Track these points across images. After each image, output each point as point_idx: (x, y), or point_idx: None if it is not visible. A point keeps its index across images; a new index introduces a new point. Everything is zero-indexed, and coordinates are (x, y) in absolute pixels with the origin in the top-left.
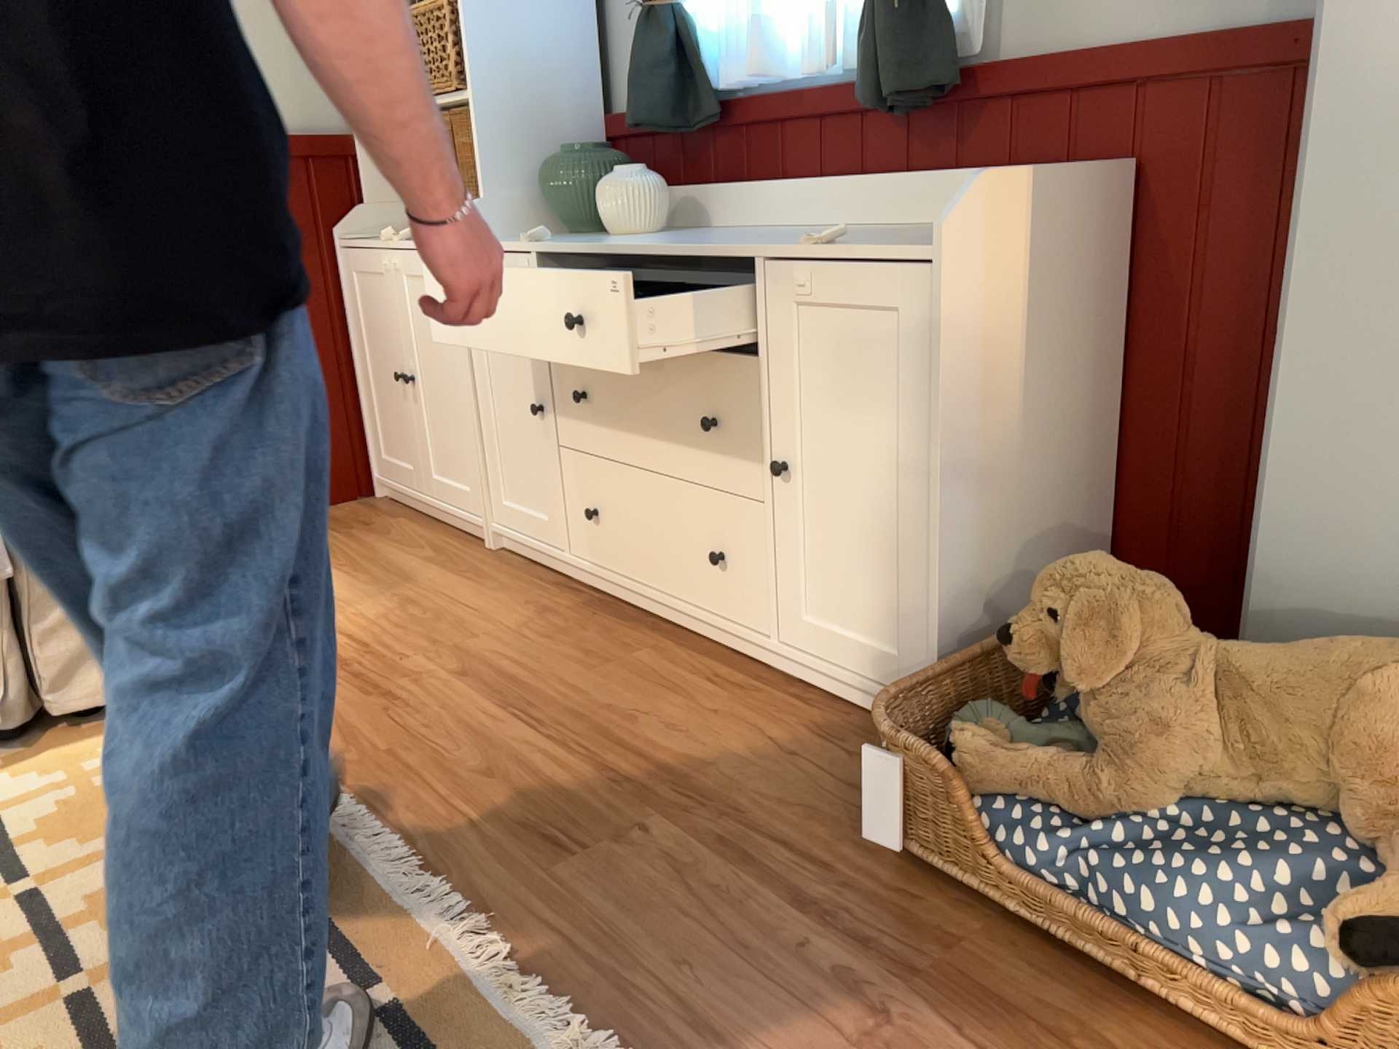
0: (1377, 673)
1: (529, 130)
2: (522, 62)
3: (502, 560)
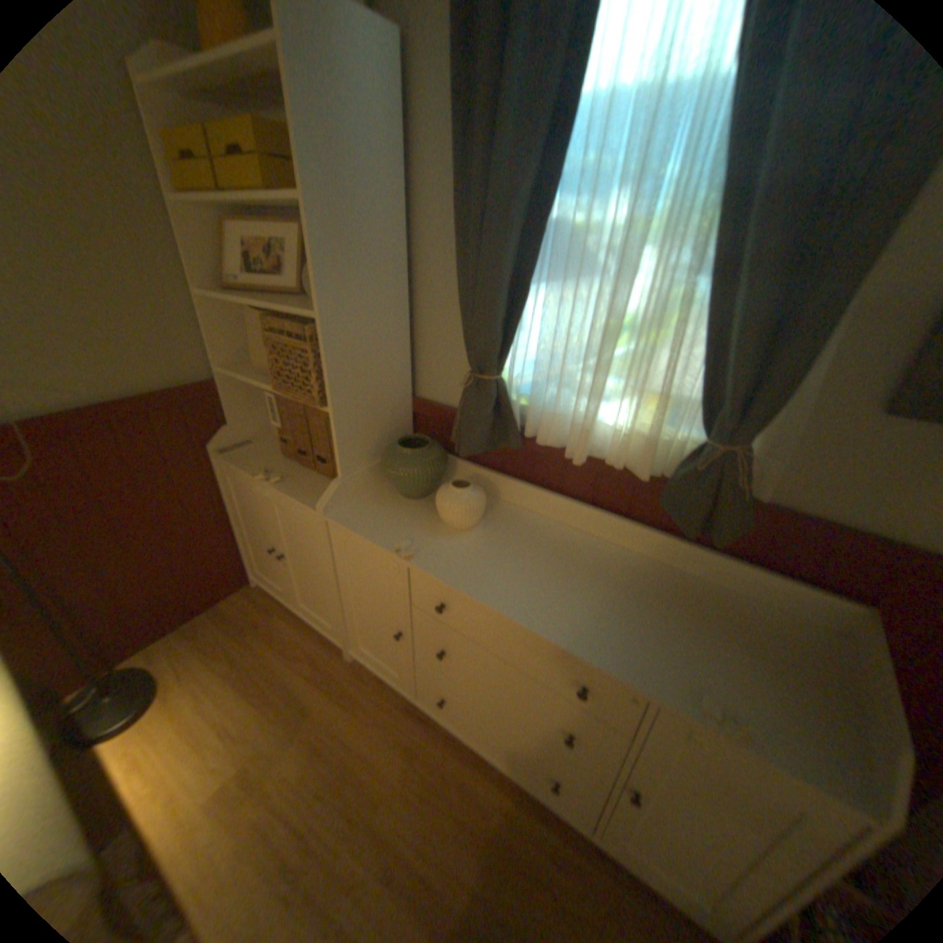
0: None
1: (370, 422)
2: (367, 378)
3: (361, 678)
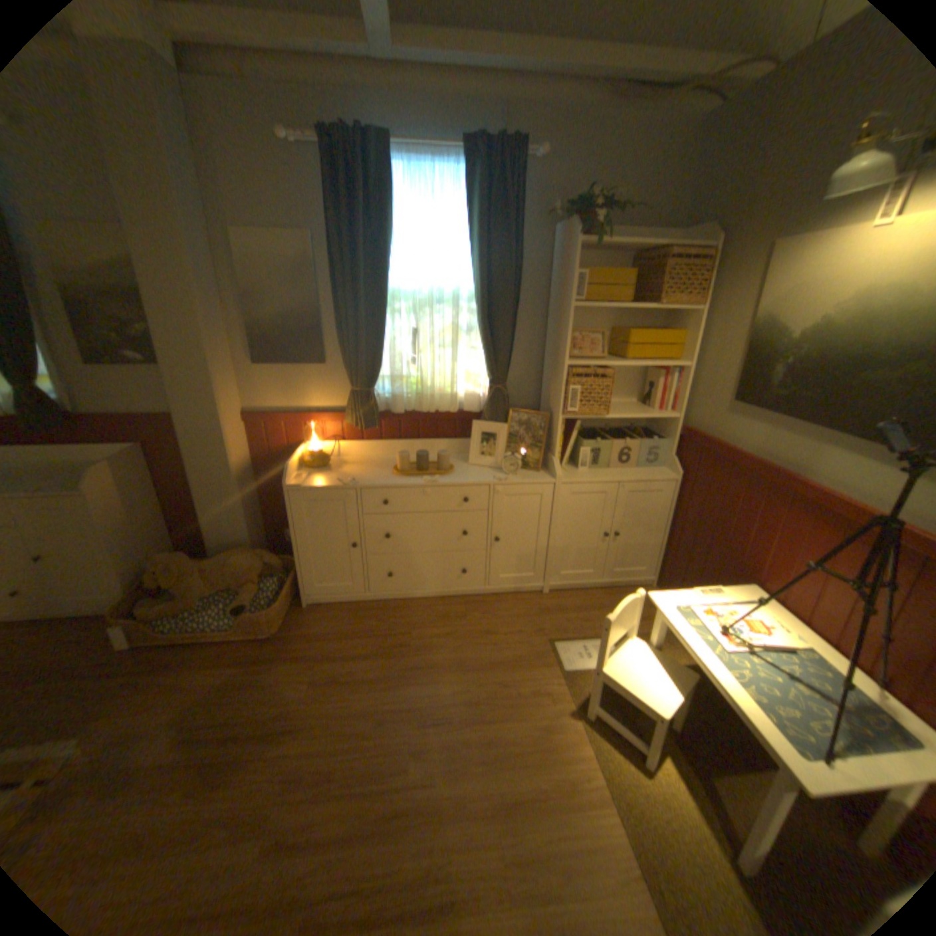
0: (229, 560)
1: None
2: None
3: None
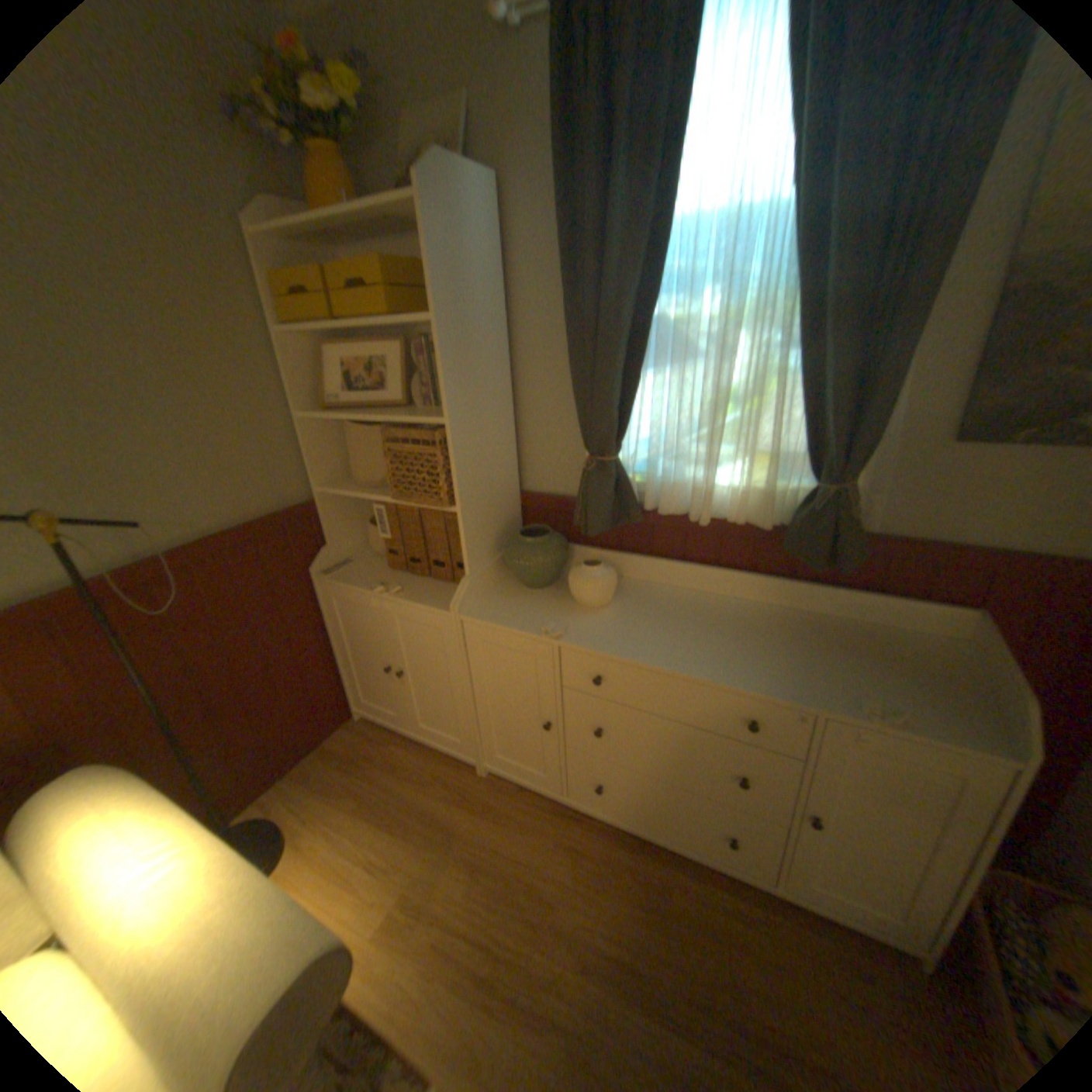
0: None
1: (490, 518)
2: (486, 476)
3: (500, 789)
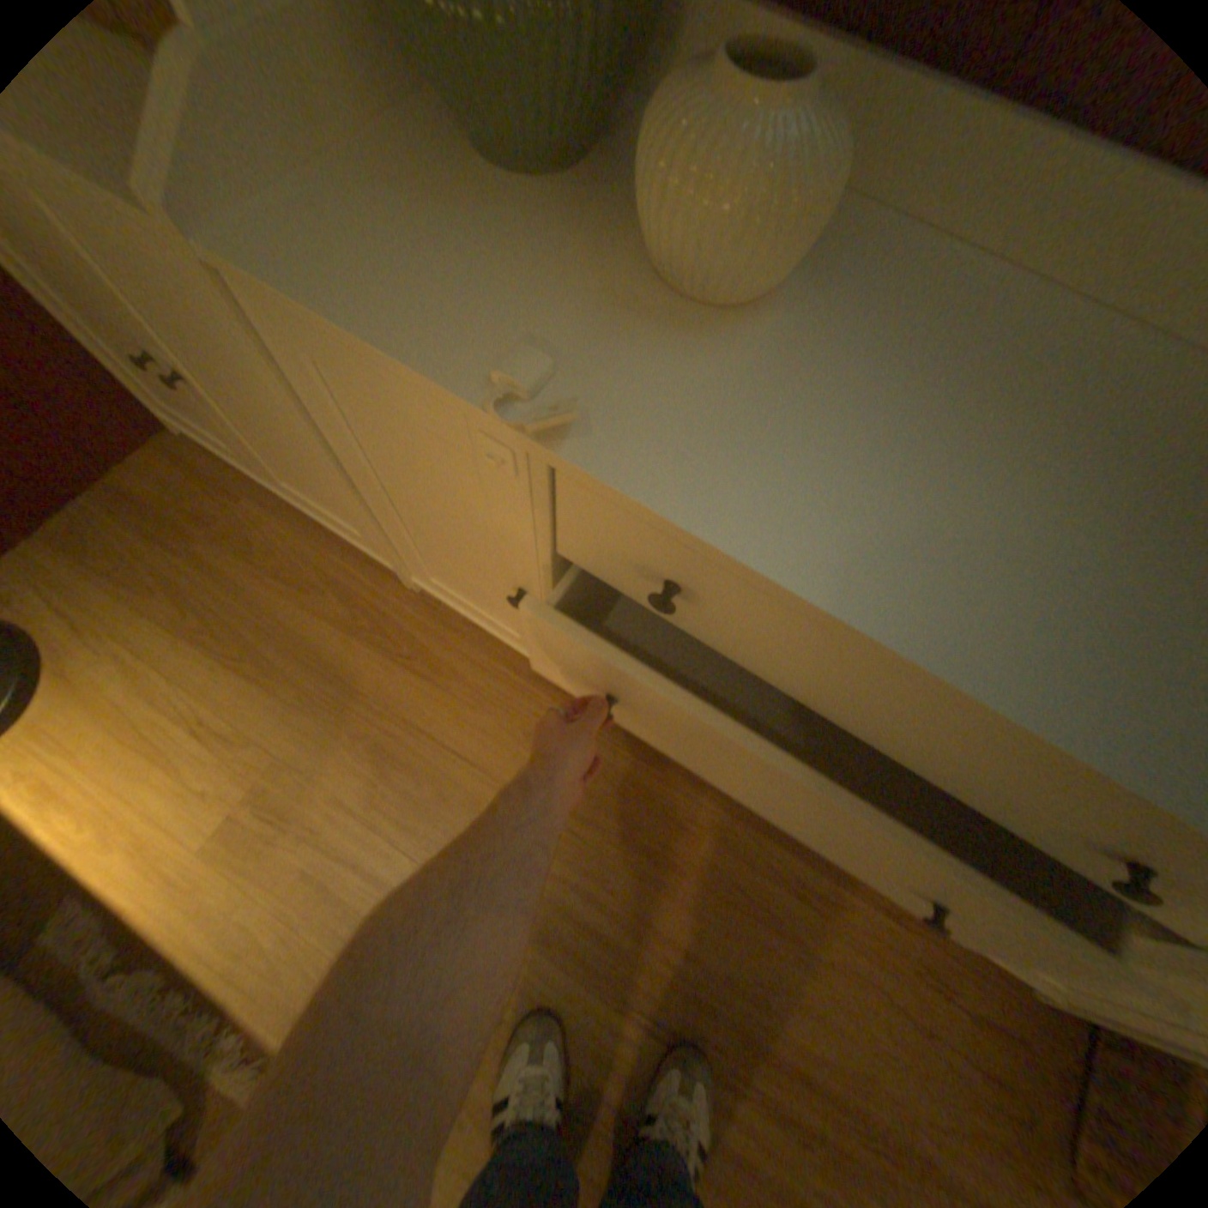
0: None
1: None
2: None
3: (445, 619)
